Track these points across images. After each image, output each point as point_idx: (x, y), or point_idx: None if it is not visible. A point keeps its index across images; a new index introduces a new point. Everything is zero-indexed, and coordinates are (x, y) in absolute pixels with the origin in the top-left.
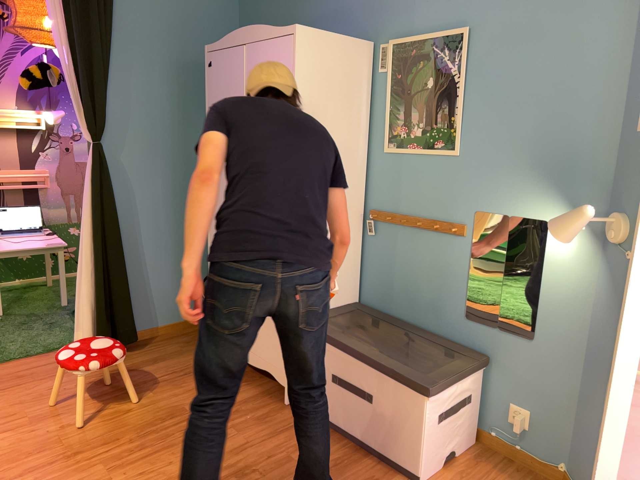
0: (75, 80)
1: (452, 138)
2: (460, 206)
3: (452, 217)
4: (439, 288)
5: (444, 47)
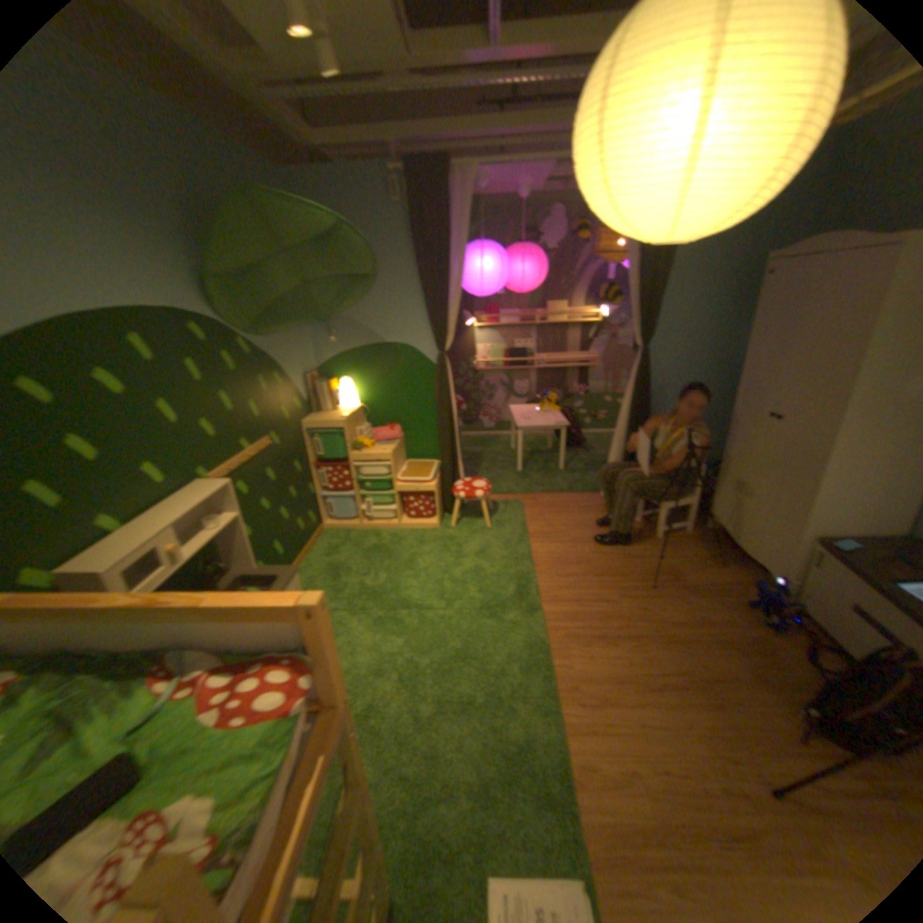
0: (636, 298)
1: None
2: None
3: None
4: None
5: None
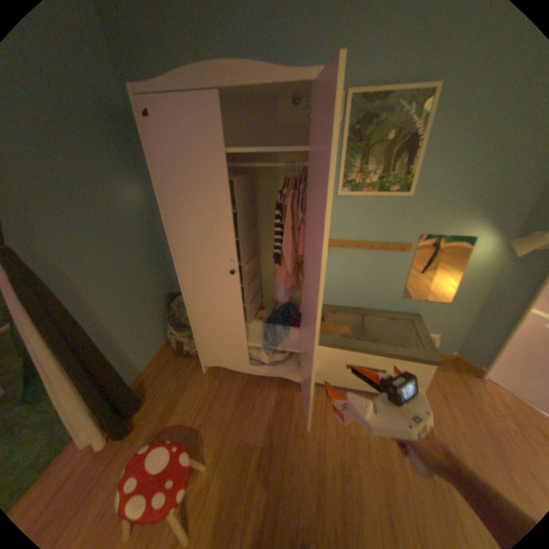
0: None
1: (408, 182)
2: (408, 232)
3: (400, 239)
4: (384, 283)
5: (413, 99)
